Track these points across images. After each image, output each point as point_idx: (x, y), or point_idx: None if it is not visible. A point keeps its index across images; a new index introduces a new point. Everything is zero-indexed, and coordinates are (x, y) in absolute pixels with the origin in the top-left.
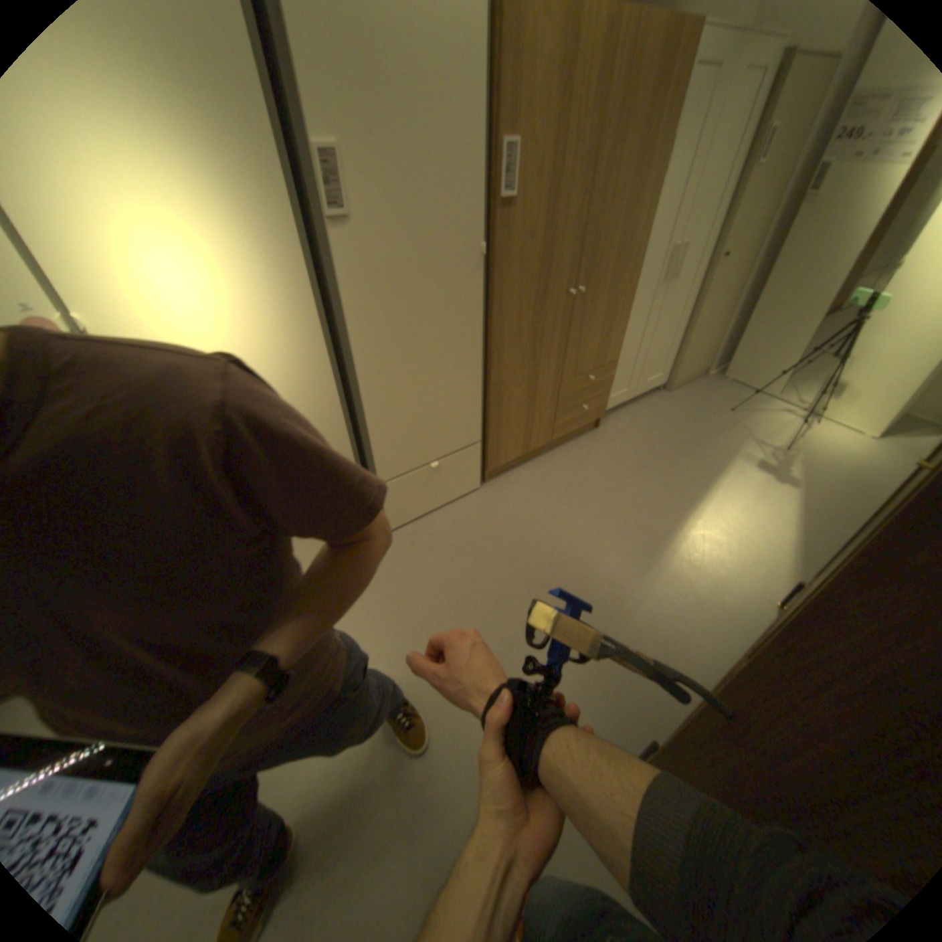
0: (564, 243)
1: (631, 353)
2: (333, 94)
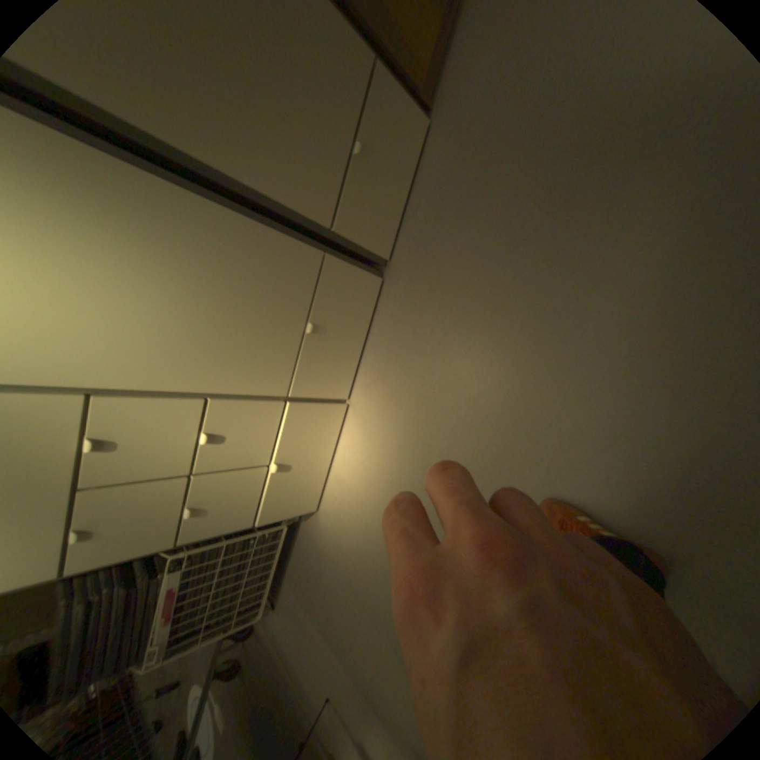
0: None
1: None
2: None
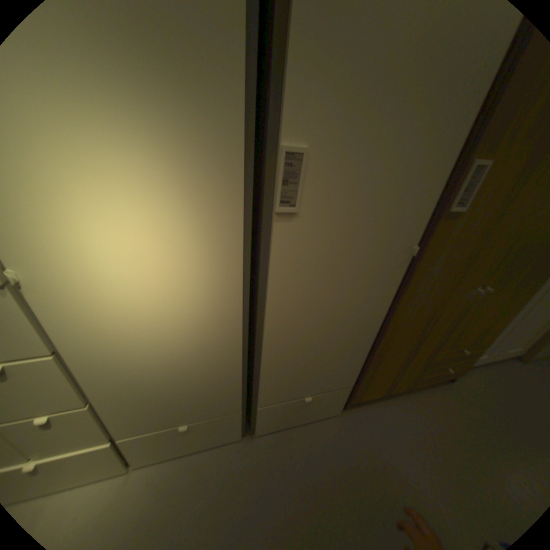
0: (491, 252)
1: (504, 332)
2: (318, 100)
